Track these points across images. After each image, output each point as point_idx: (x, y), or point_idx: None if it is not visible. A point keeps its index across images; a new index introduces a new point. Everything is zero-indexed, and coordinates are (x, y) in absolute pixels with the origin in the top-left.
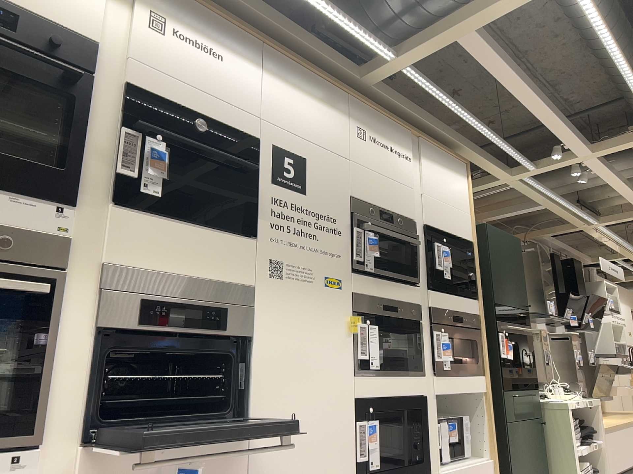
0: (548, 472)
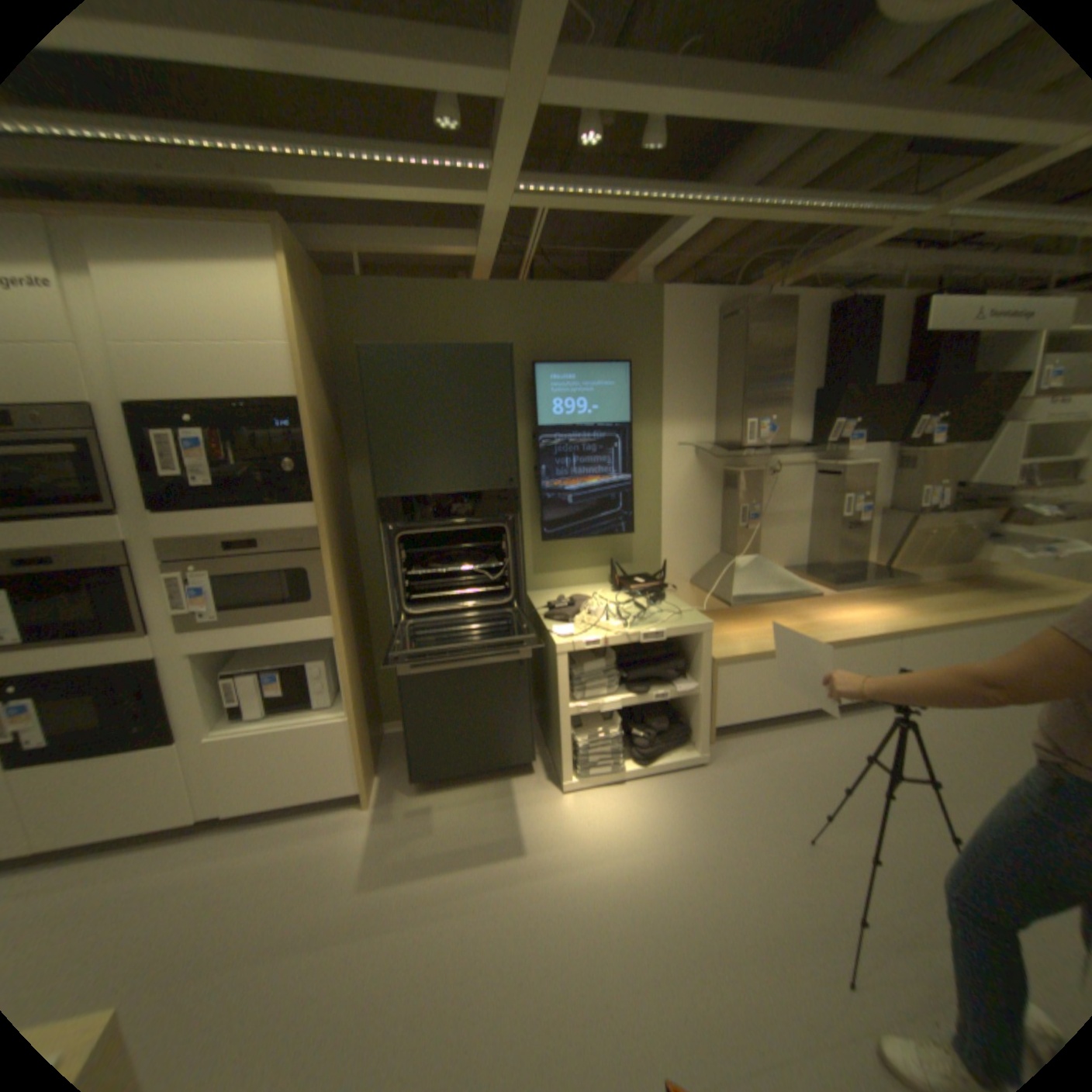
0: (532, 724)
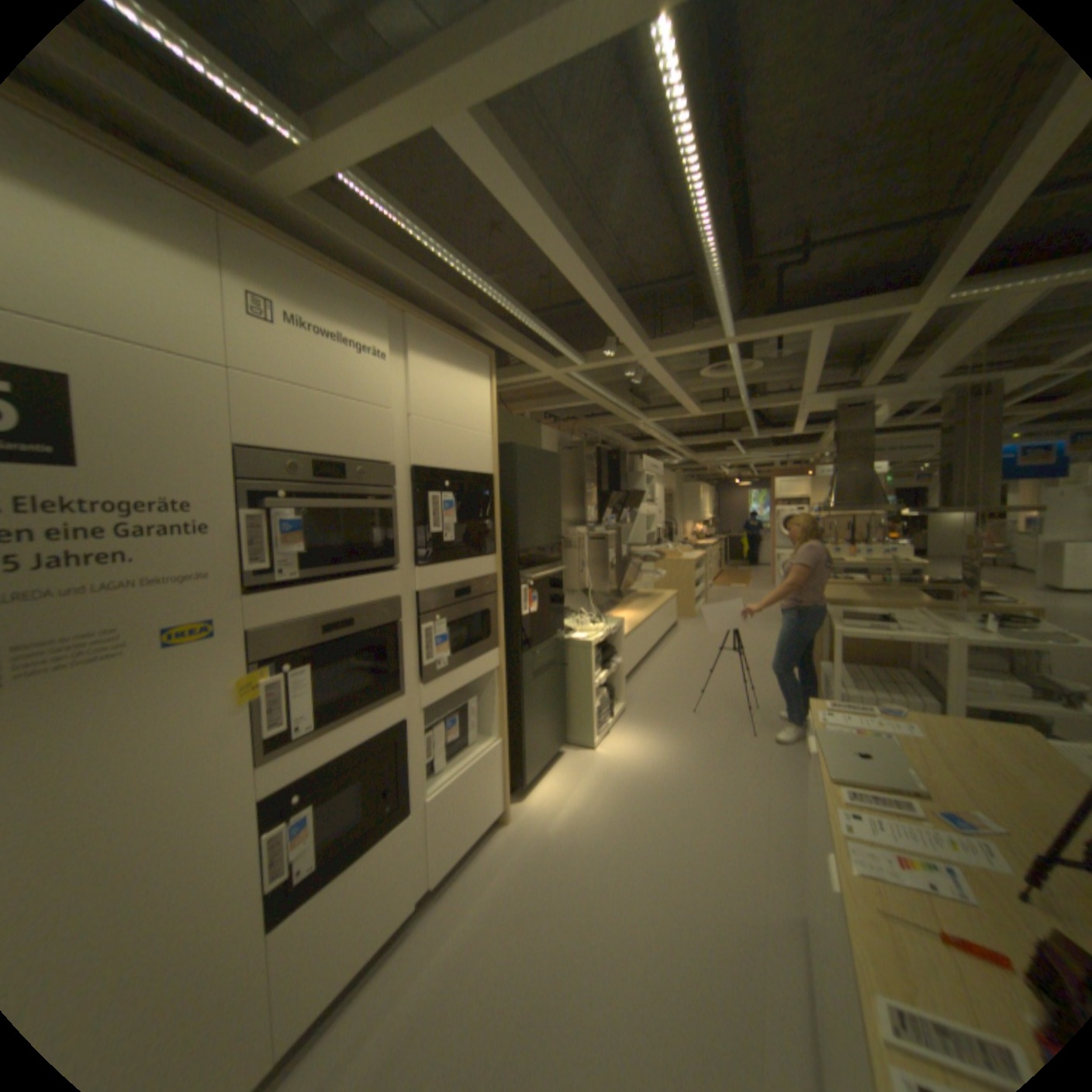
0: (565, 712)
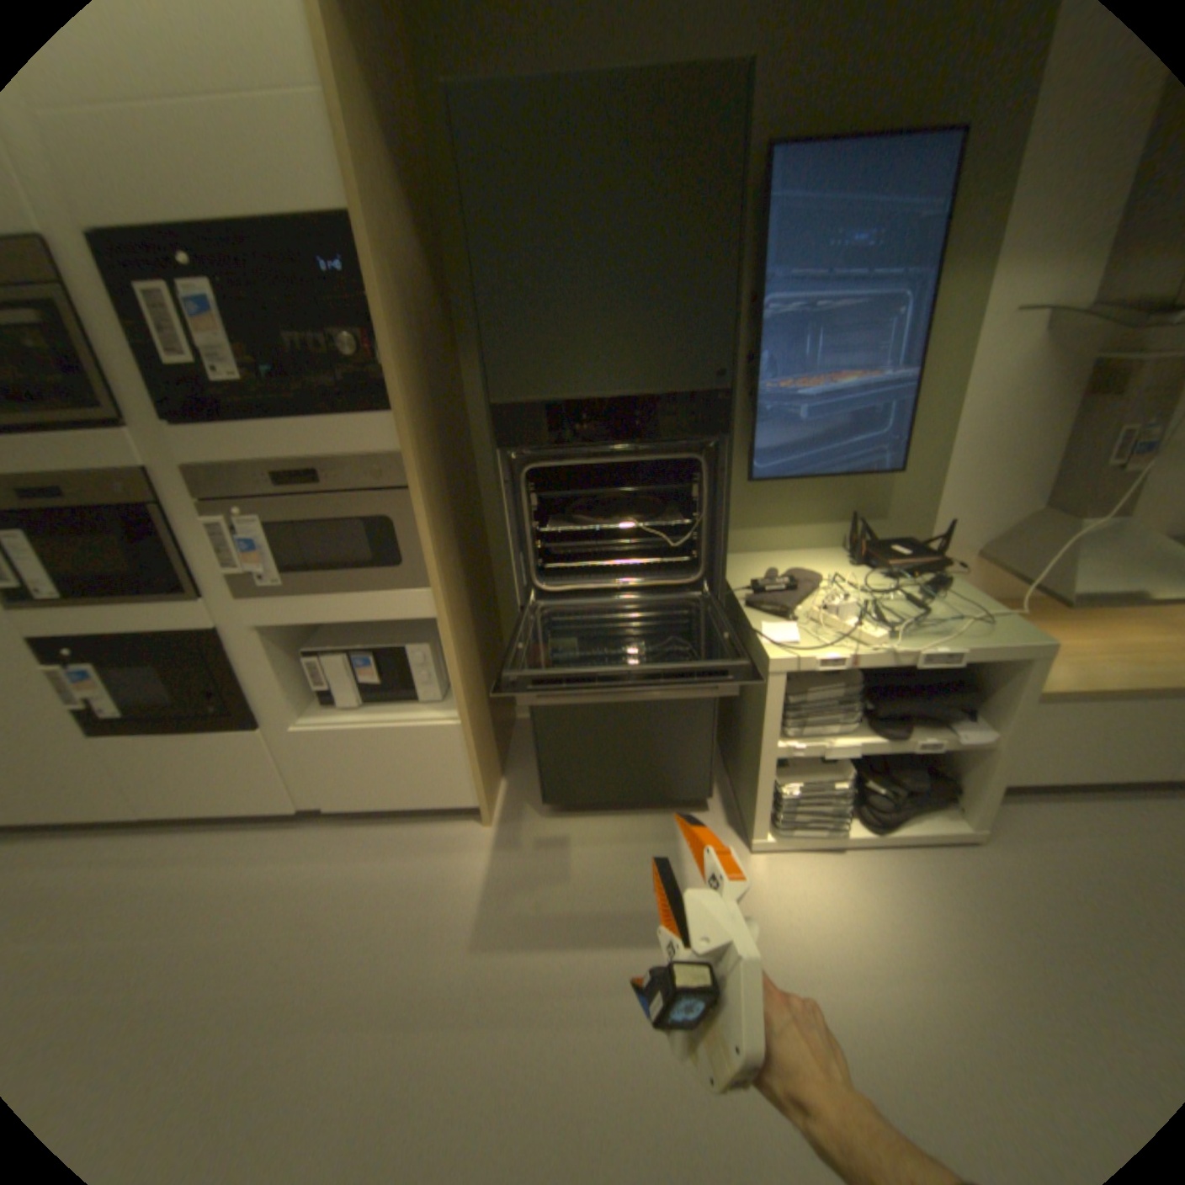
0: (713, 753)
